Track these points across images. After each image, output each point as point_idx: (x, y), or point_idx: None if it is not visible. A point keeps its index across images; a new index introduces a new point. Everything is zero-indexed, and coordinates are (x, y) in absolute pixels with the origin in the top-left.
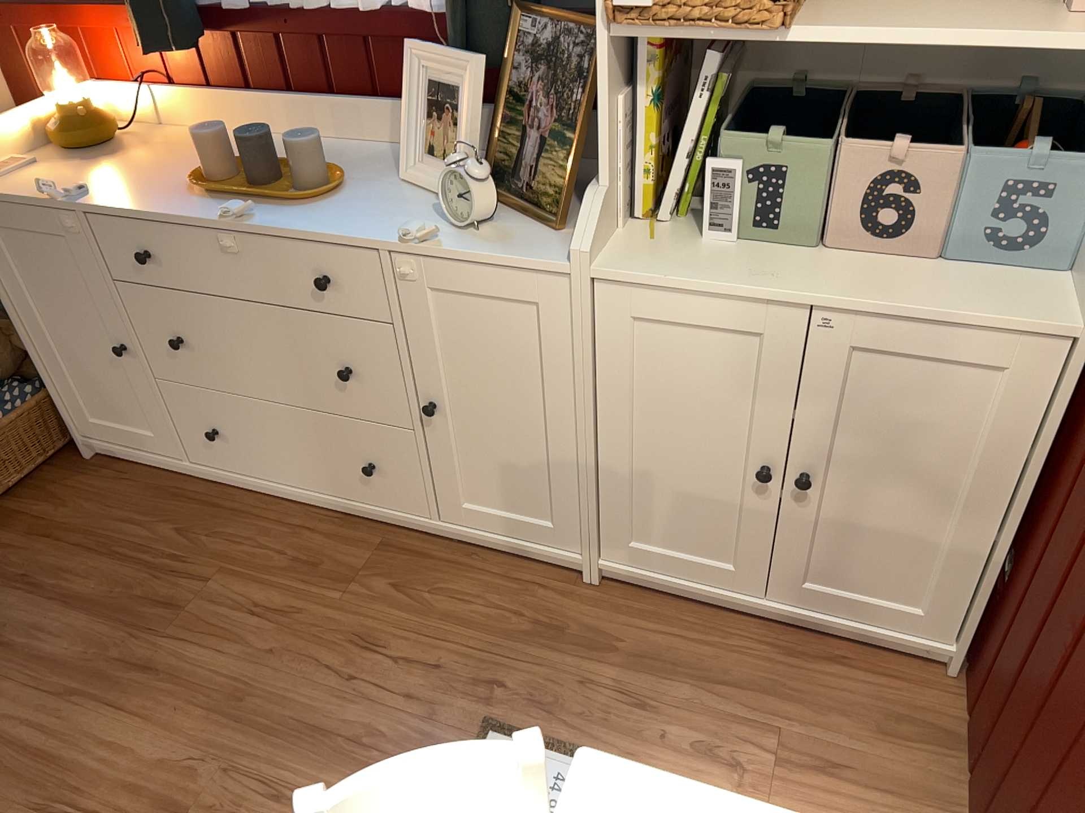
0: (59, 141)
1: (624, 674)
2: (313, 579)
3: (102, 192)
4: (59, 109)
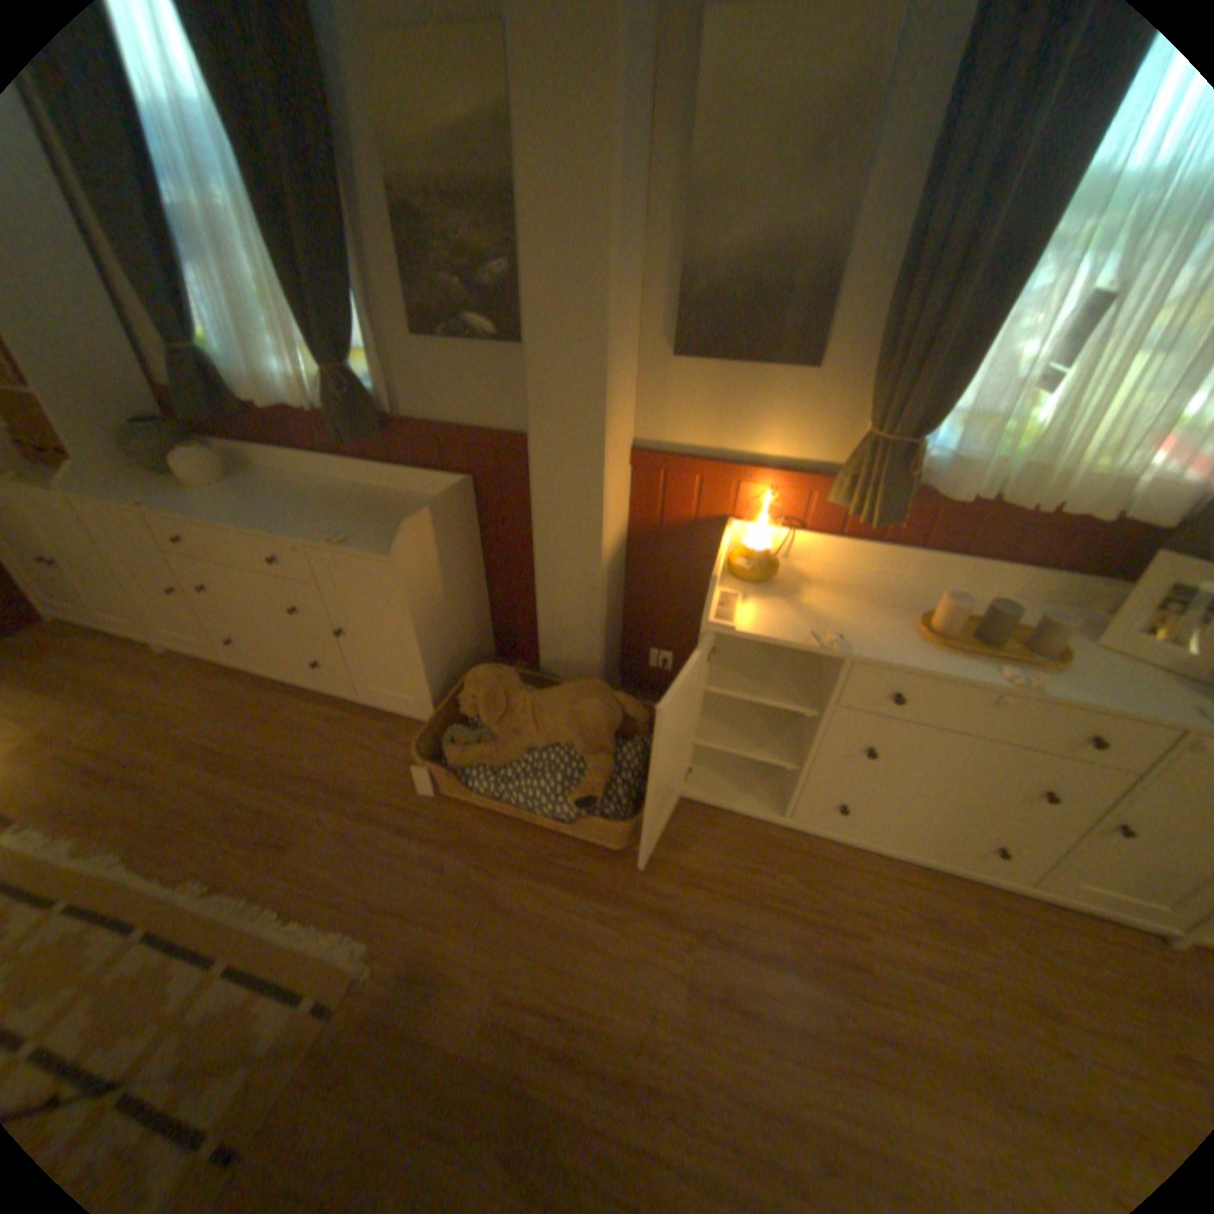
0: (750, 577)
1: None
2: (951, 940)
3: (853, 641)
4: (743, 550)
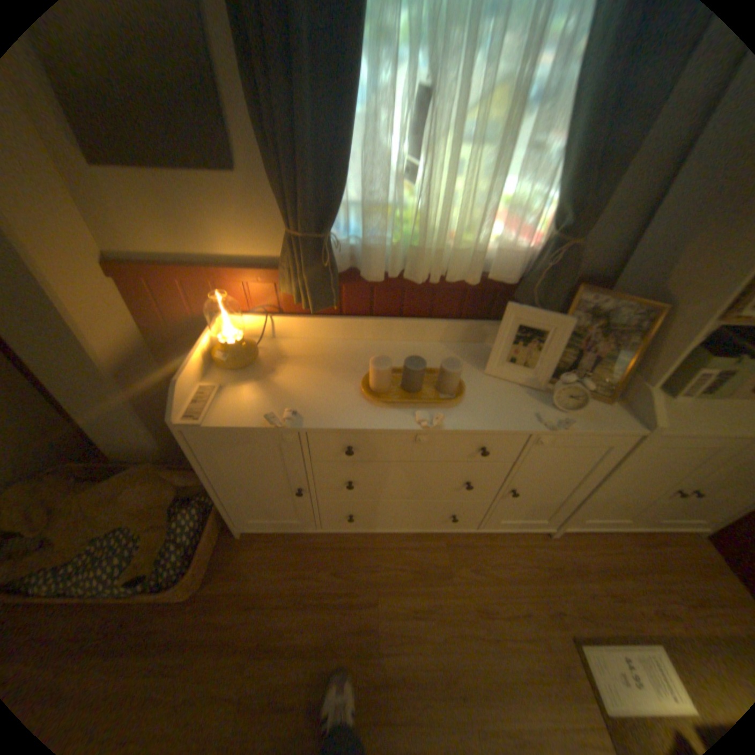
0: (229, 367)
1: (602, 586)
2: (431, 583)
3: (307, 413)
4: (220, 344)
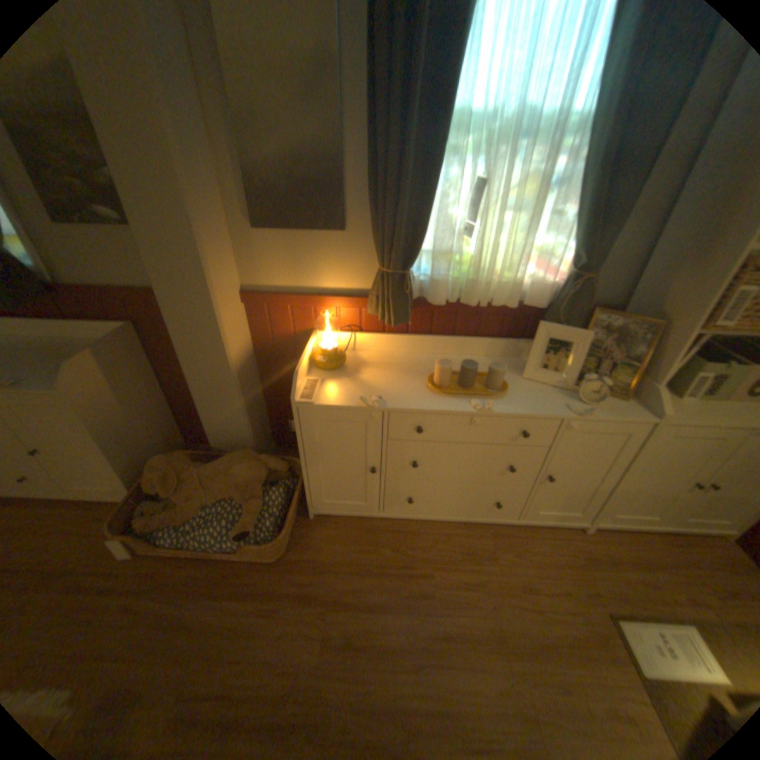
0: (327, 367)
1: (635, 576)
2: (478, 563)
3: (388, 399)
4: (321, 350)
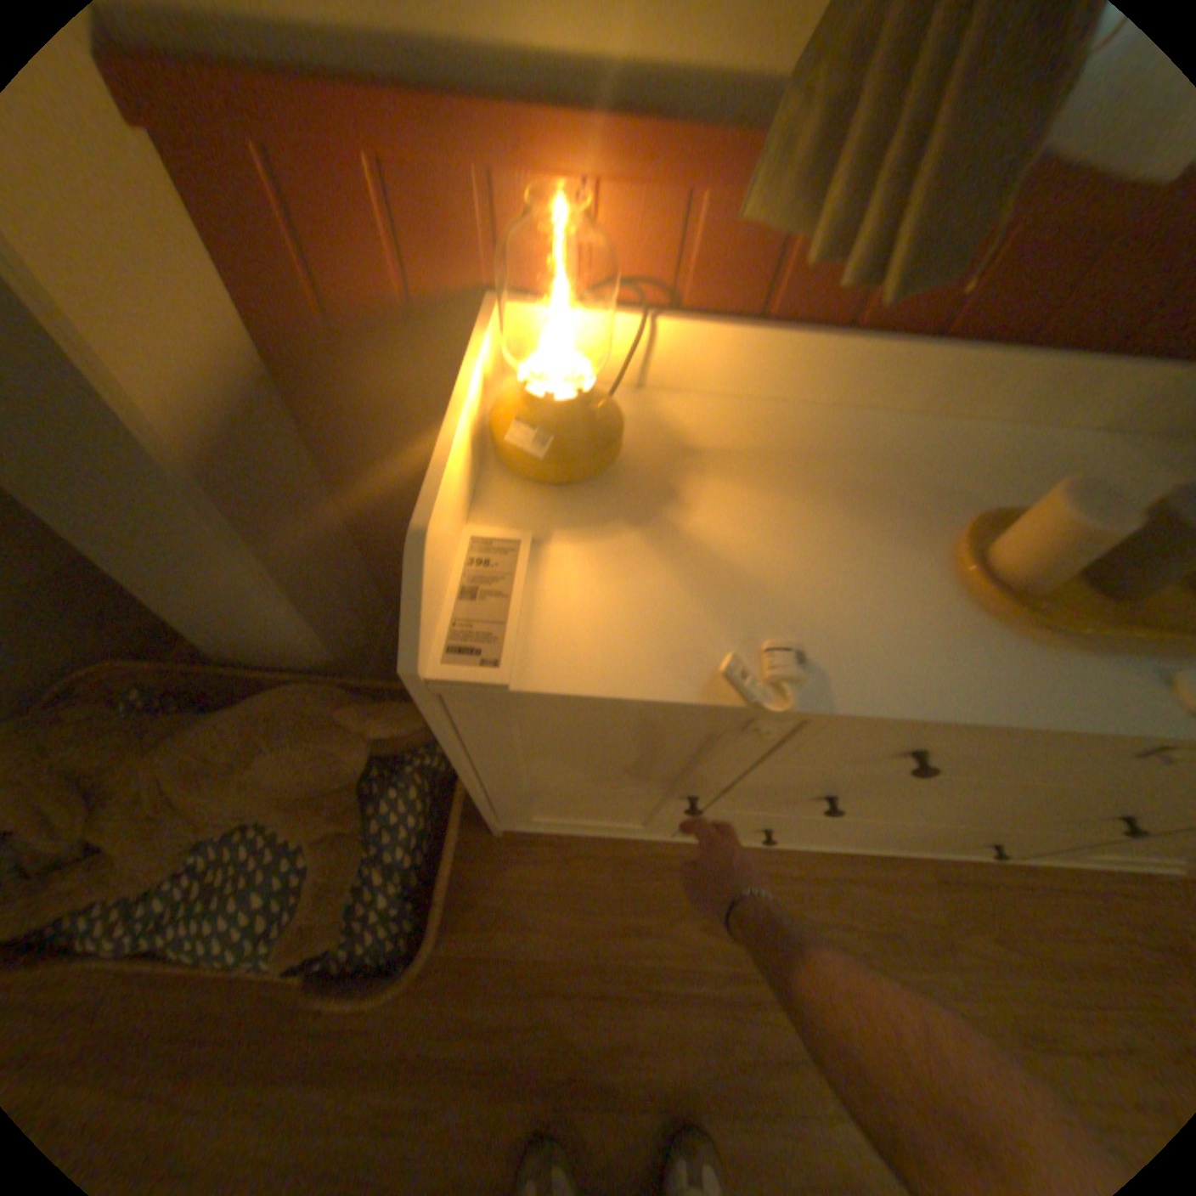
0: (554, 477)
1: None
2: (913, 961)
3: (831, 652)
4: (525, 397)
